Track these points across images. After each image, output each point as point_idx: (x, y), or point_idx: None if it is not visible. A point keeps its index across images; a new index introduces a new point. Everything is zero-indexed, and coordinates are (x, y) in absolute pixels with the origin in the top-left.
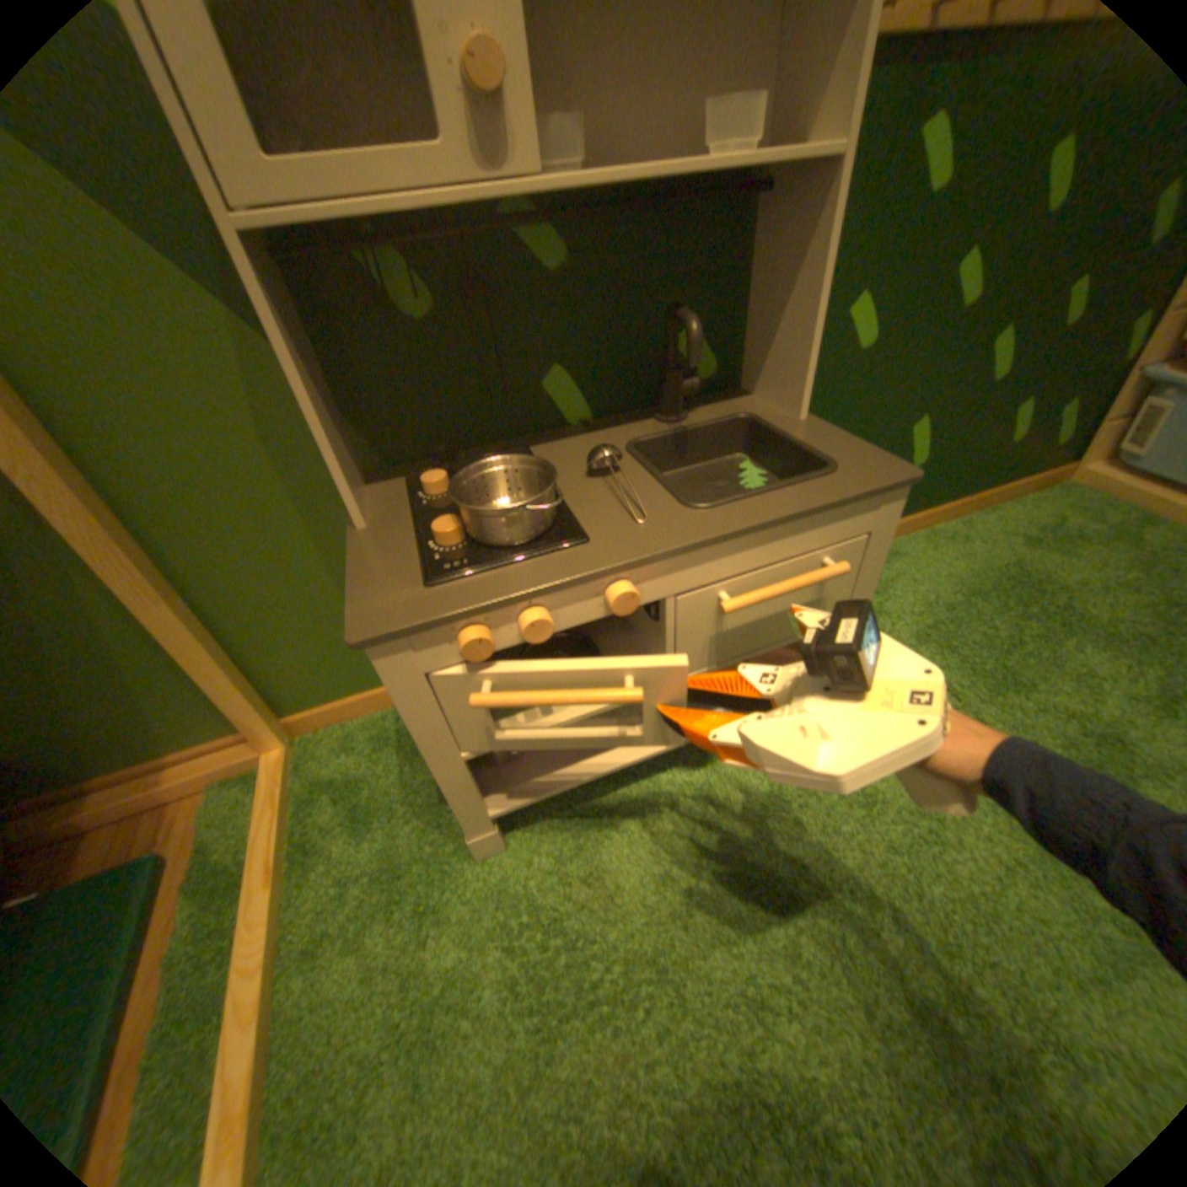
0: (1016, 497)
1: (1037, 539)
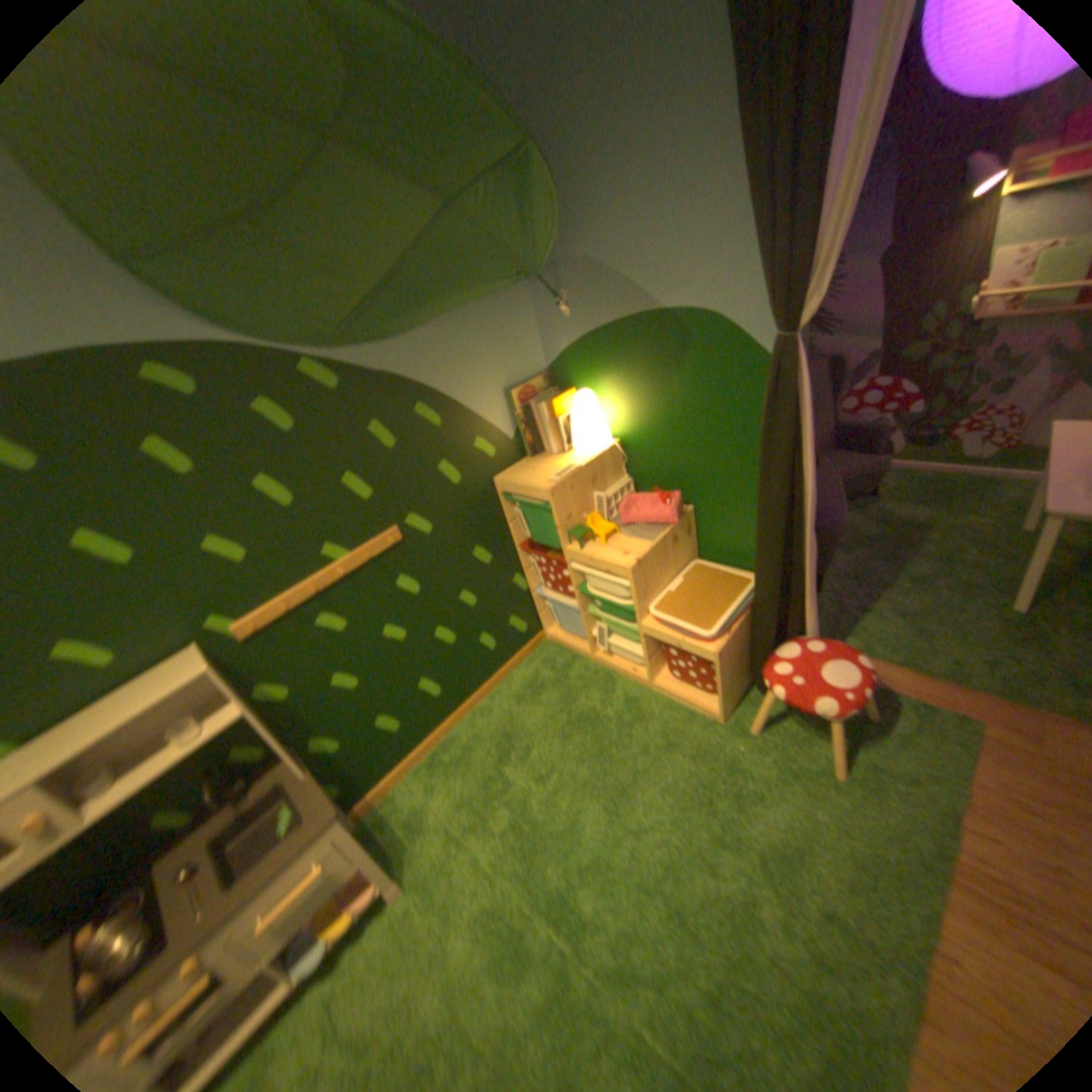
0: (516, 664)
1: (522, 695)
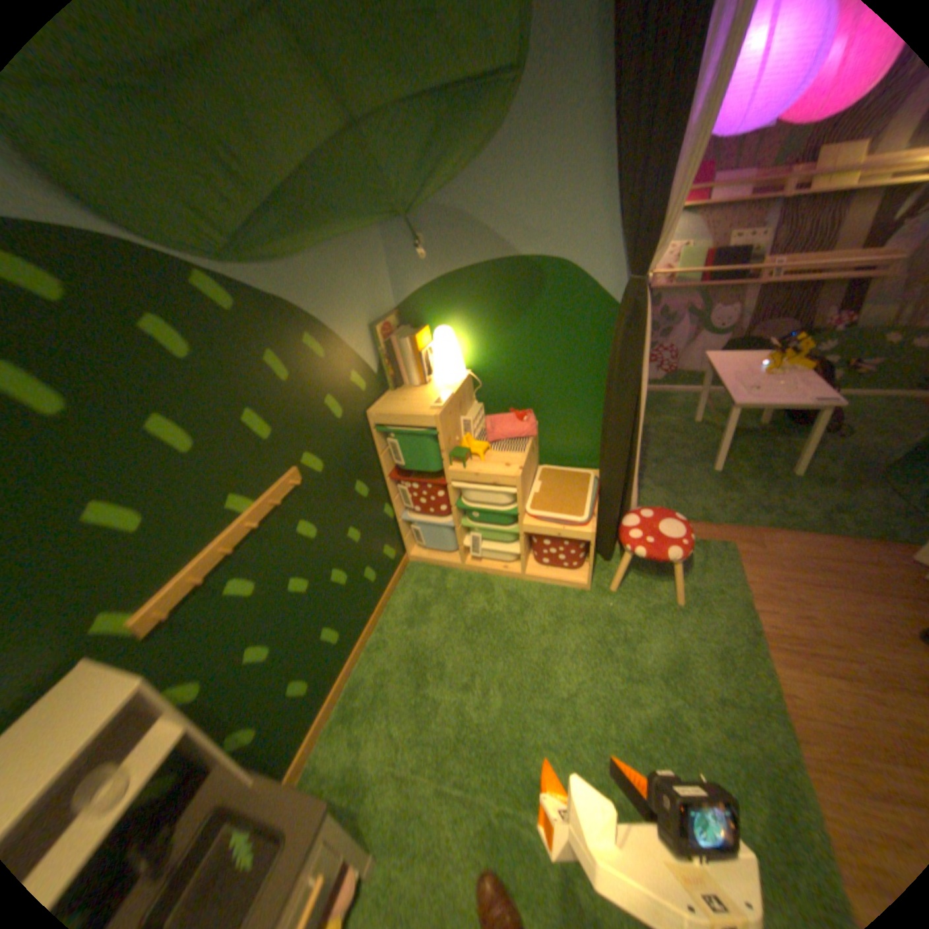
0: (392, 590)
1: (410, 617)
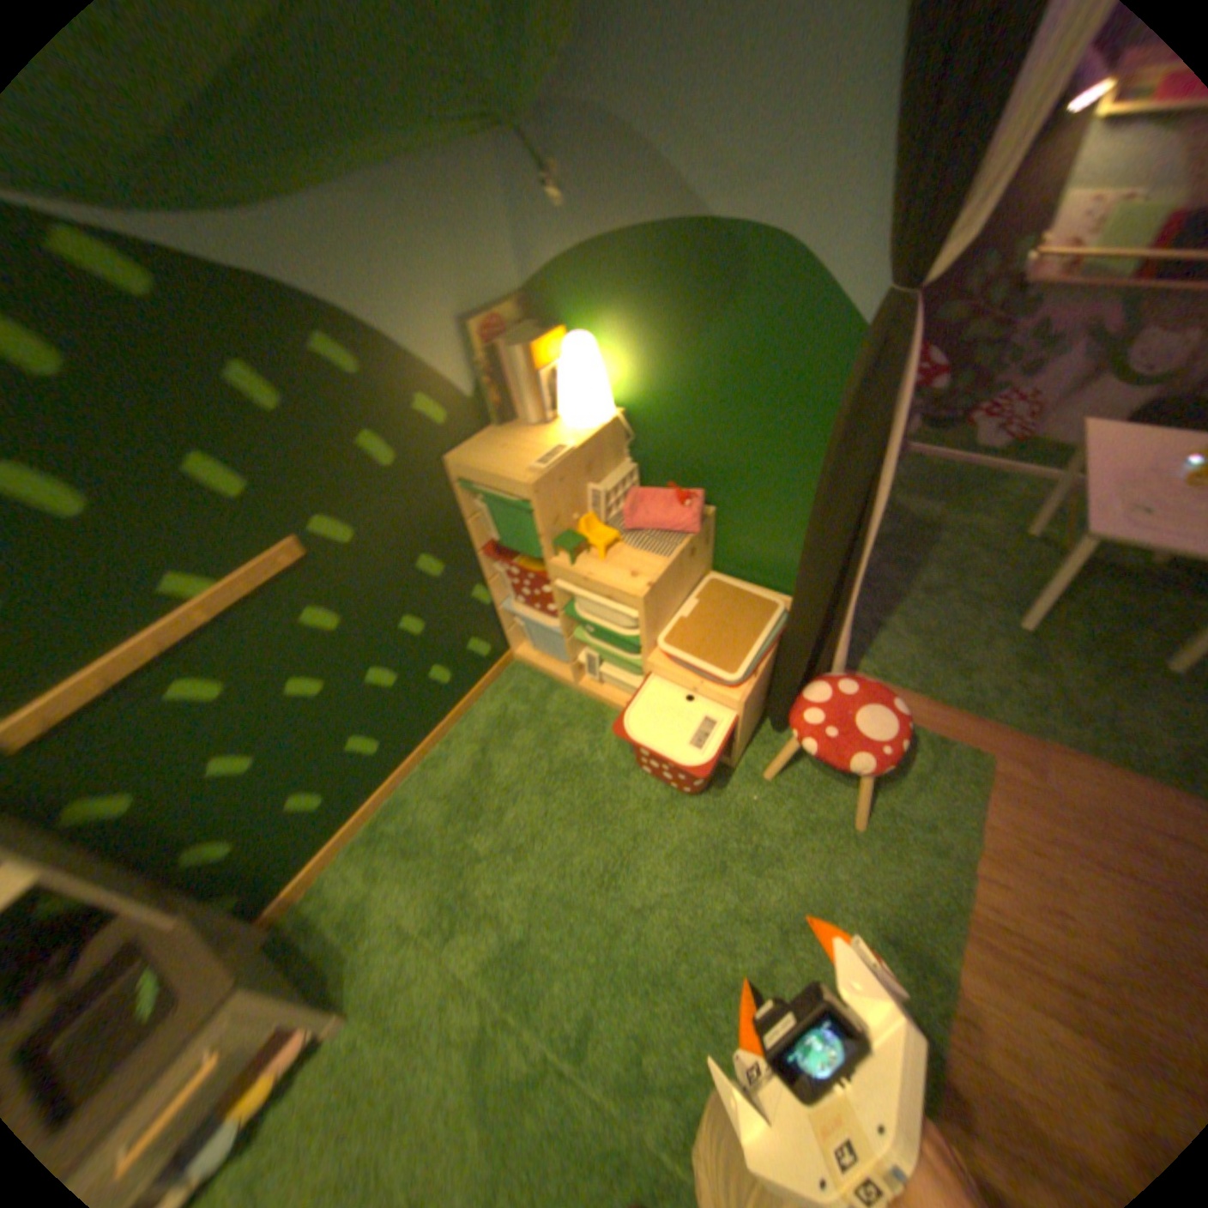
0: (479, 695)
1: (489, 737)
